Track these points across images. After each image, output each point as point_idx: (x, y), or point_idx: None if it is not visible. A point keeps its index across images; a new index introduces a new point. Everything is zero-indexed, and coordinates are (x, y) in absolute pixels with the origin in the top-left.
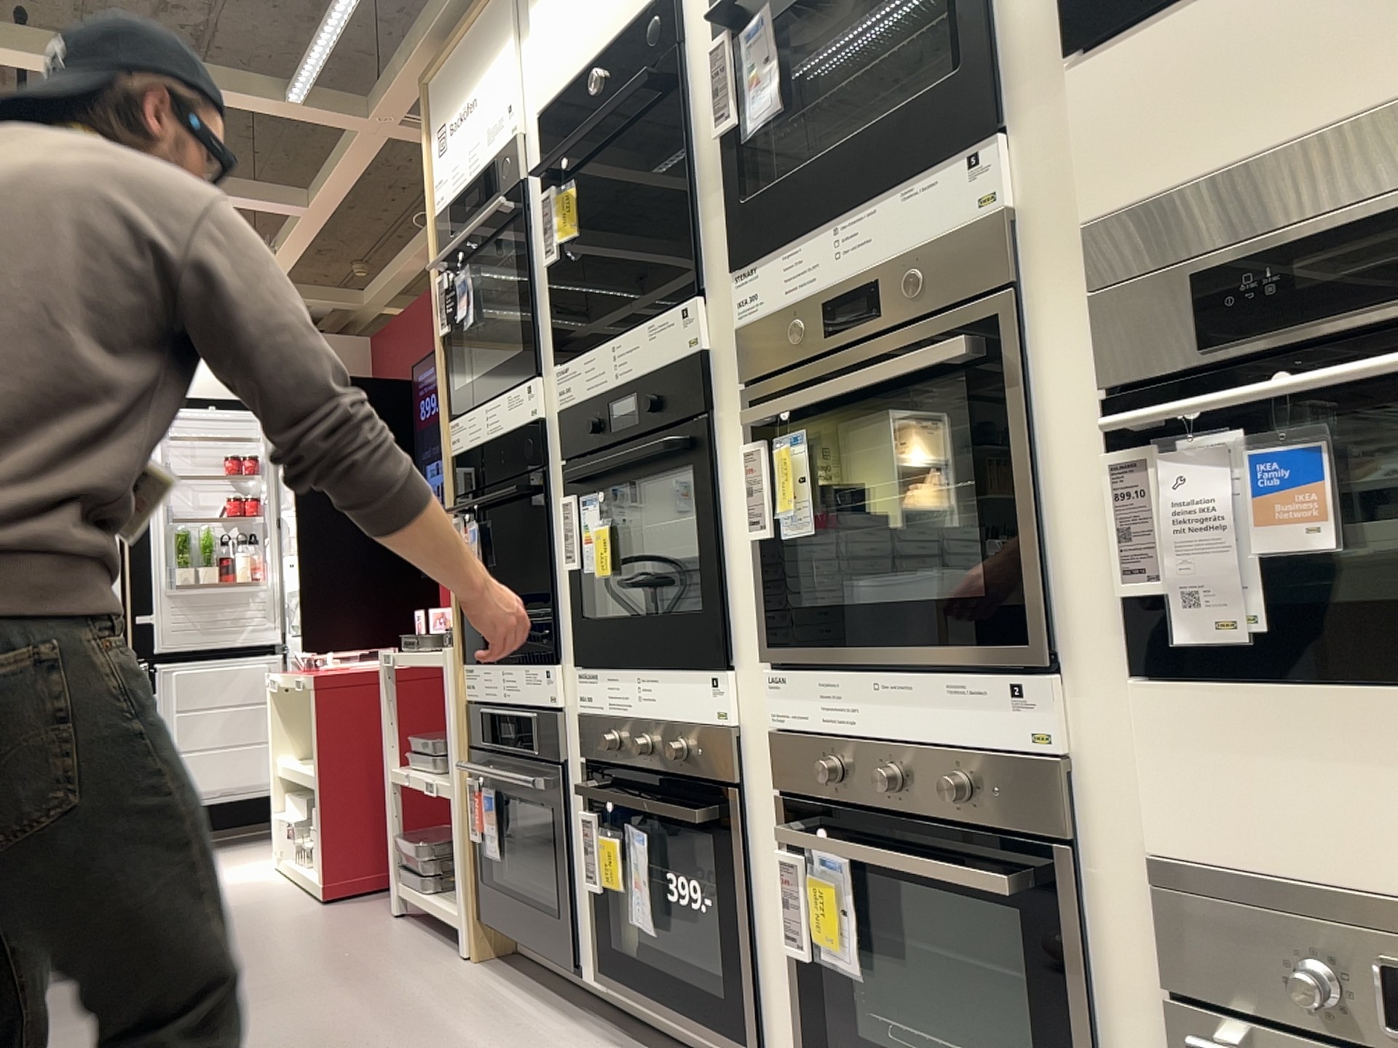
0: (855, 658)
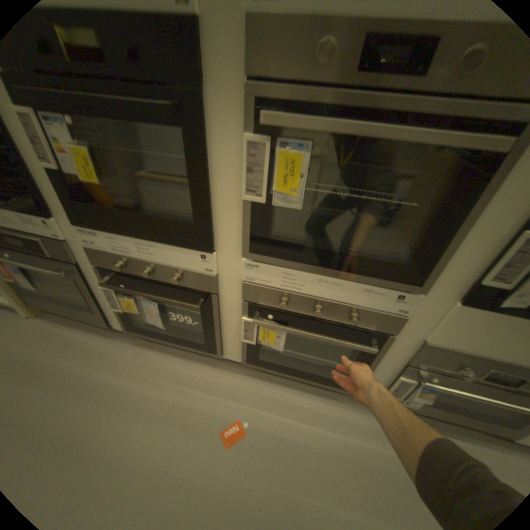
0: (312, 269)
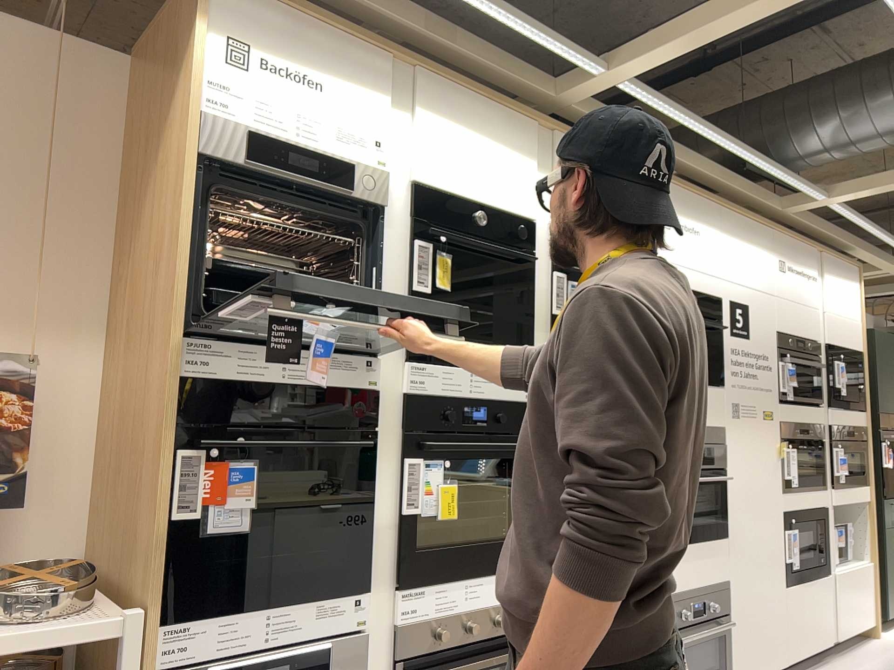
0: None
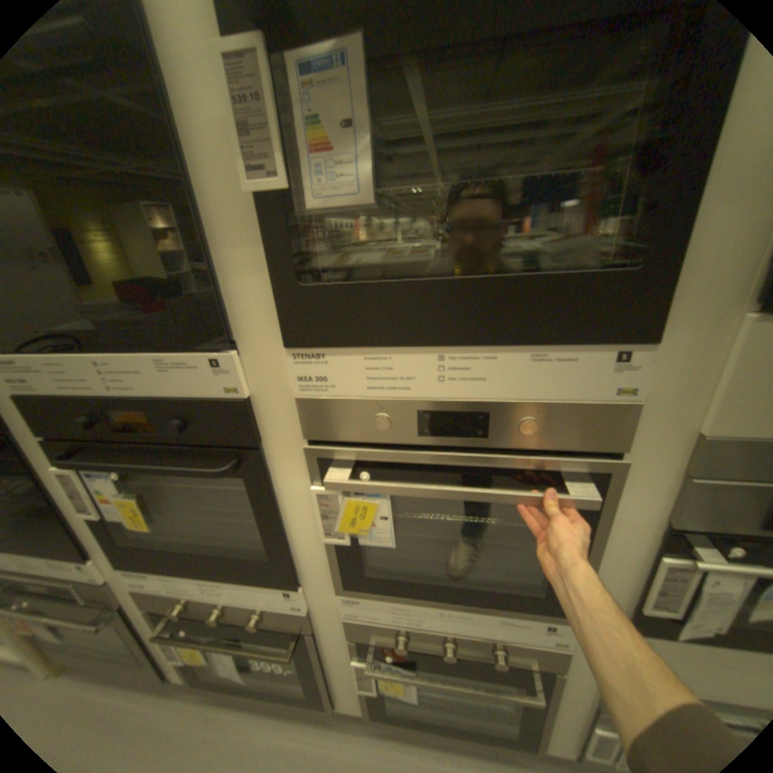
0: (428, 606)
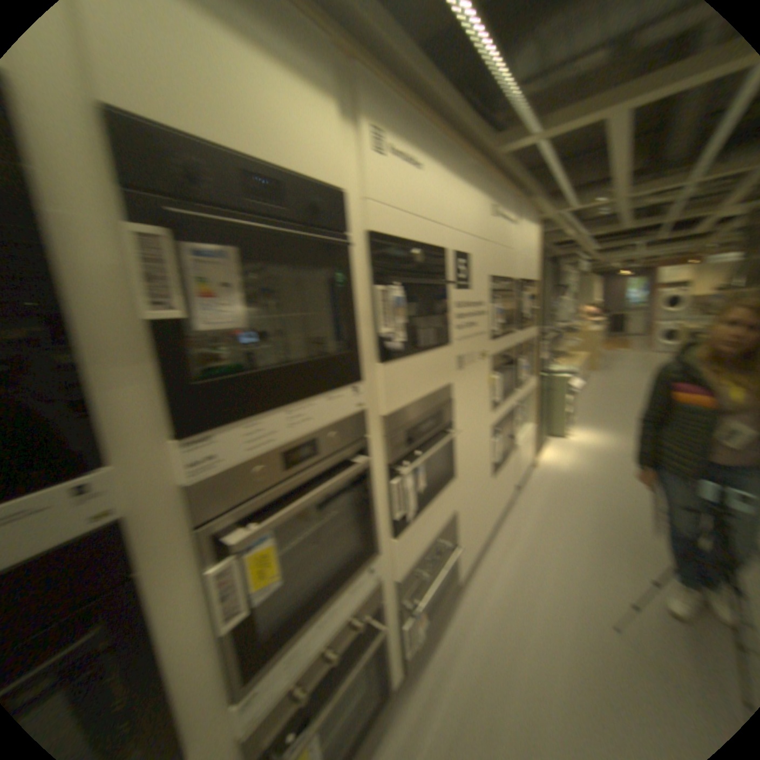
0: (311, 626)
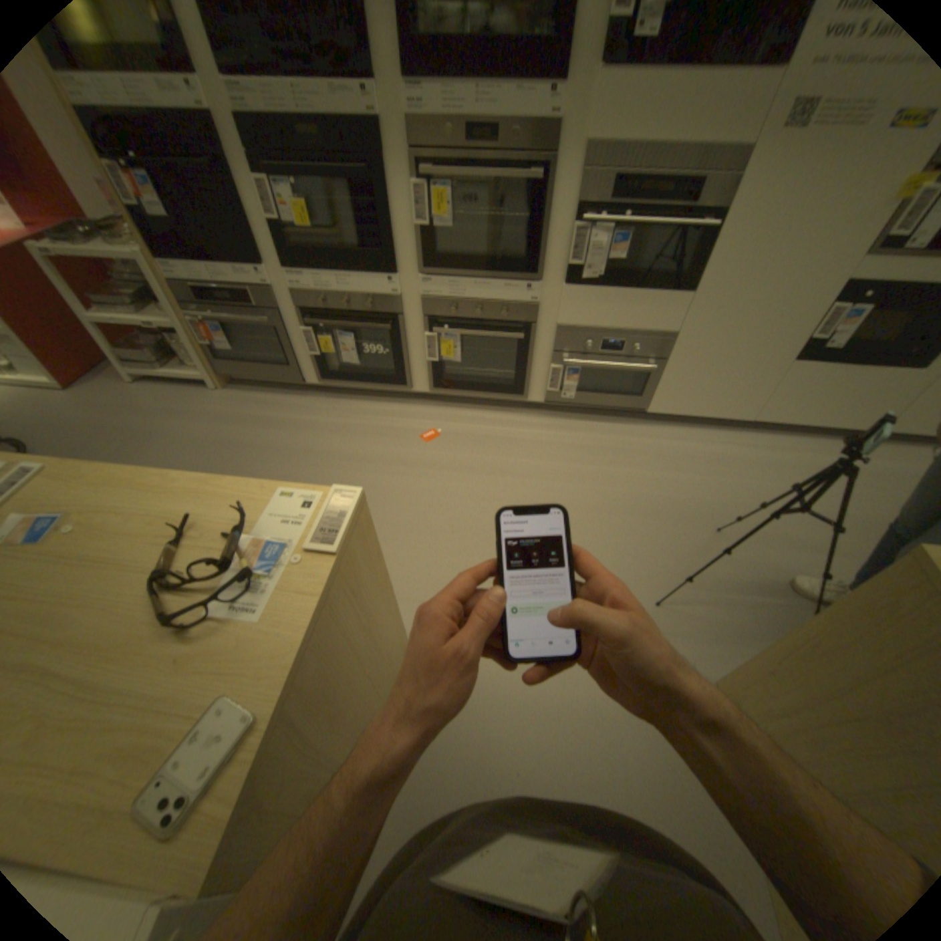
0: (467, 277)
